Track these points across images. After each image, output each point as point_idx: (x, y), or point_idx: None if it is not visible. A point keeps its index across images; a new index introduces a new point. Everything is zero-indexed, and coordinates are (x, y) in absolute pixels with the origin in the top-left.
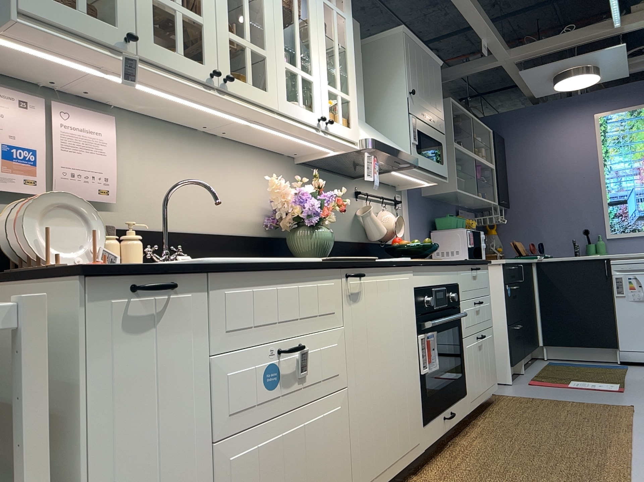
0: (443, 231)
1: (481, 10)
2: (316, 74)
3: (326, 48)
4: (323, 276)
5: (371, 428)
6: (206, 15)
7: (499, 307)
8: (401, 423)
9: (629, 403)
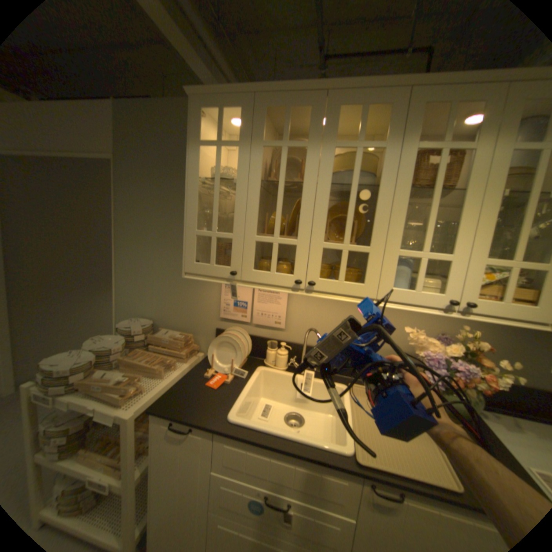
0: None
1: None
2: (460, 251)
3: (498, 212)
4: (334, 474)
5: None
6: (301, 237)
7: None
8: None
9: None
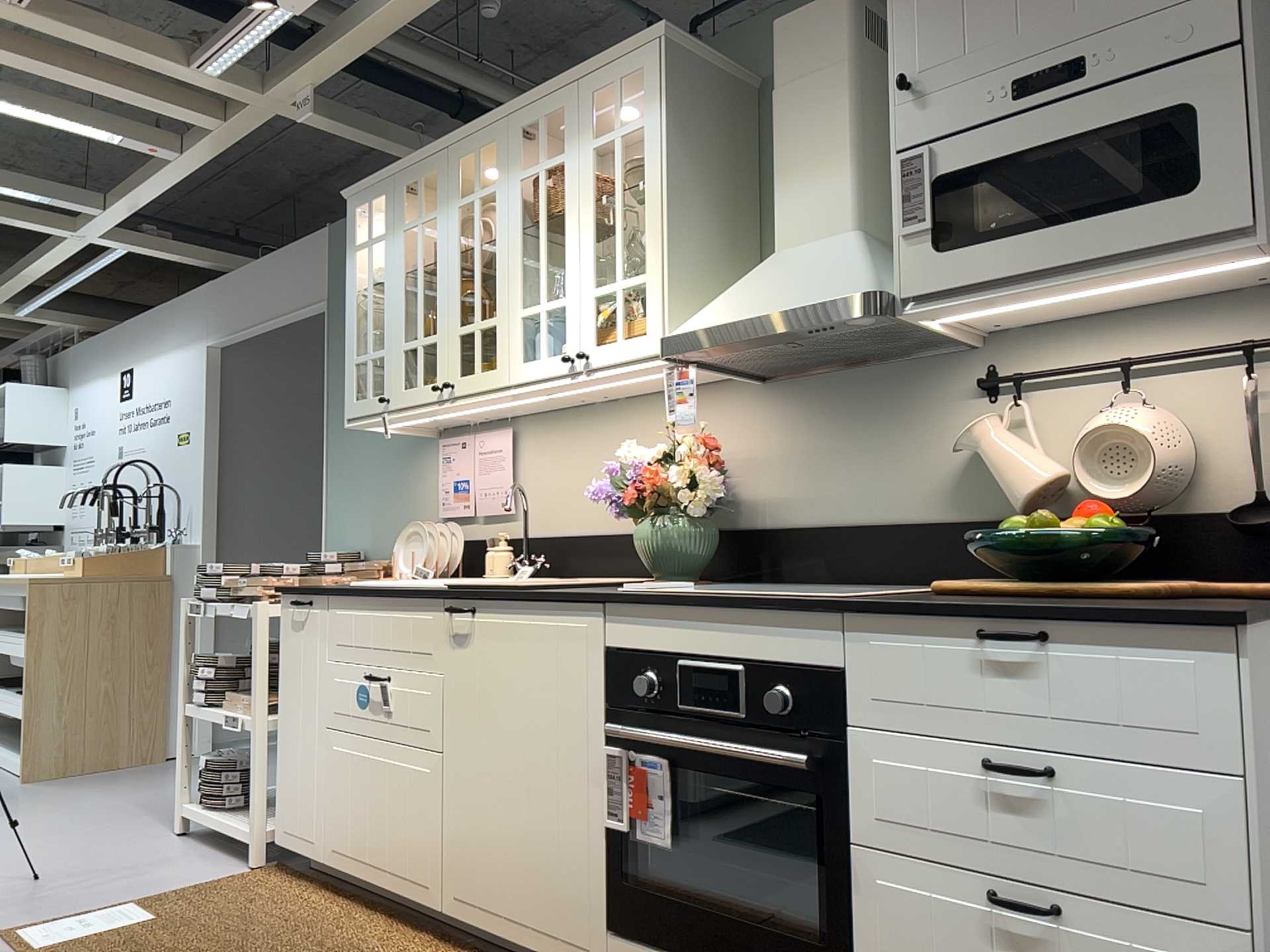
0: None
1: None
2: (569, 289)
3: (592, 227)
4: (419, 606)
5: (474, 832)
6: (439, 328)
7: None
8: (540, 874)
9: None
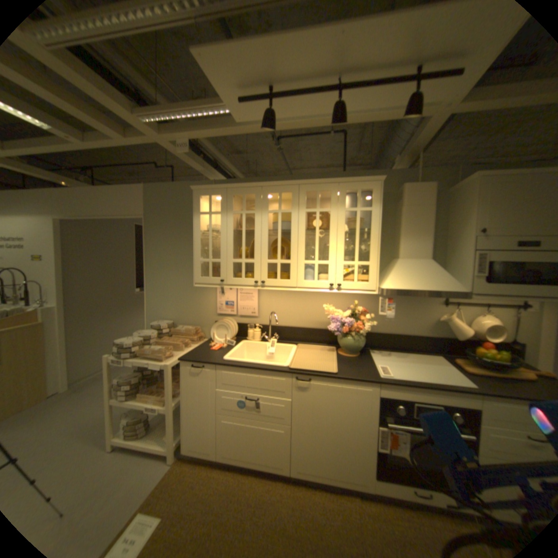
0: None
1: None
2: (331, 260)
3: (344, 240)
4: (278, 376)
5: (310, 453)
6: (256, 259)
7: None
8: (345, 466)
9: None
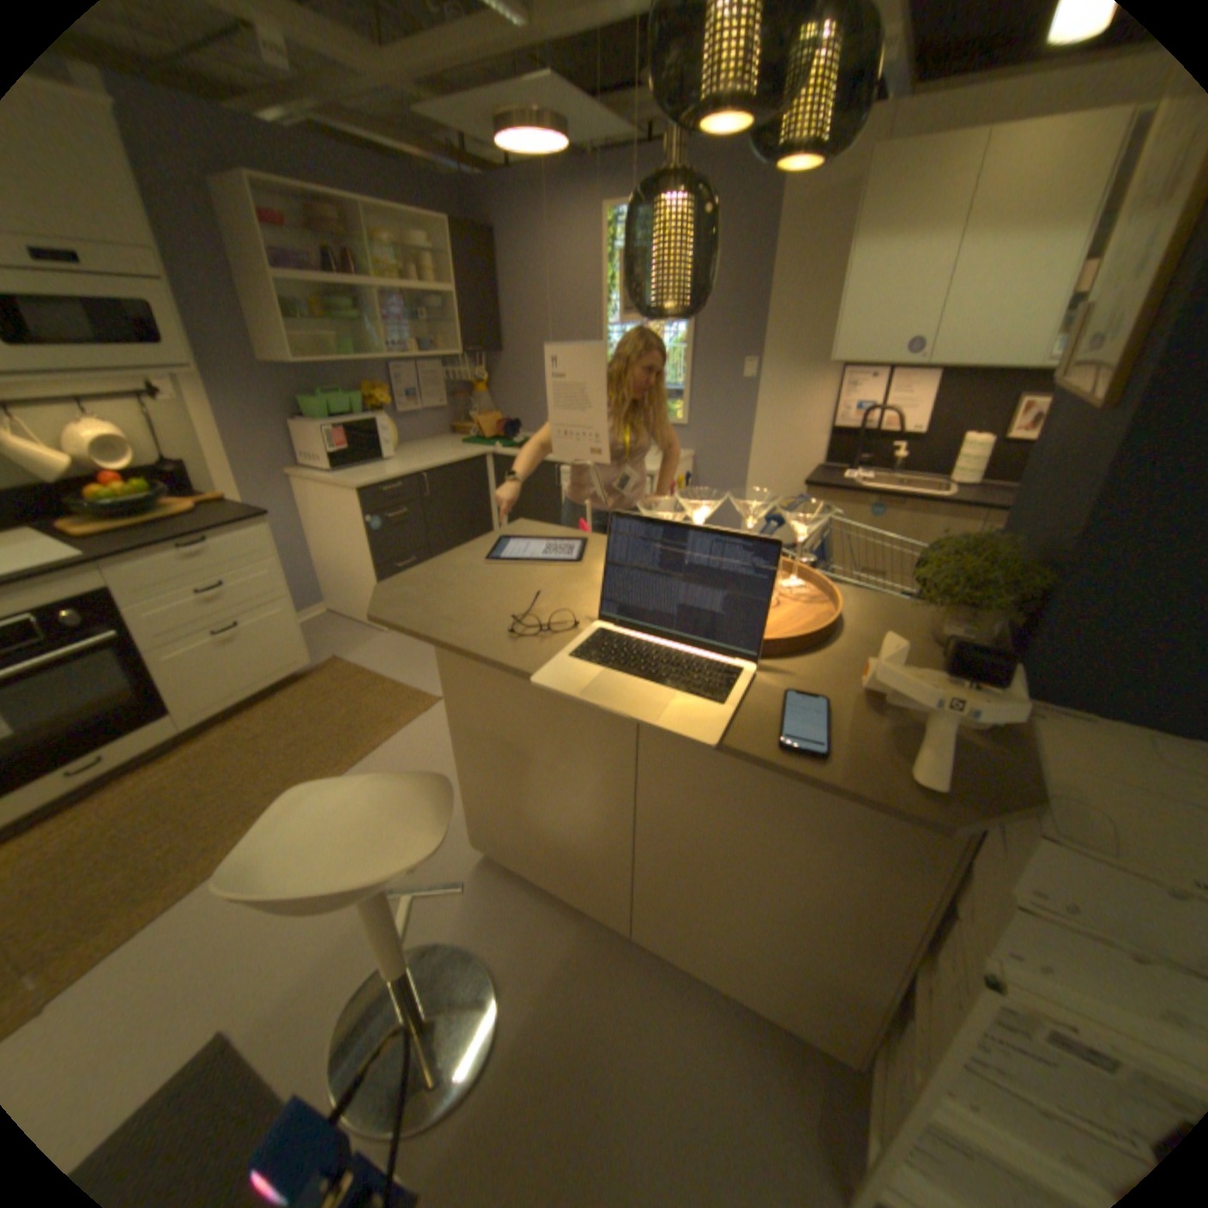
0: (306, 420)
1: None
2: None
3: None
4: None
5: None
6: None
7: (361, 545)
8: None
9: None
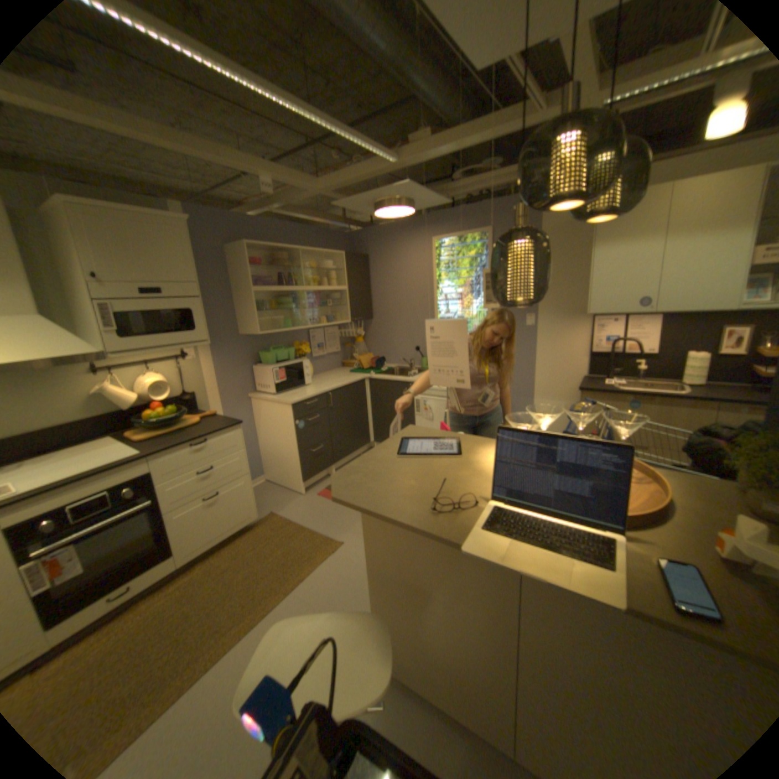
0: (264, 366)
1: (225, 150)
2: None
3: None
4: None
5: None
6: None
7: (292, 440)
8: None
9: (347, 539)
